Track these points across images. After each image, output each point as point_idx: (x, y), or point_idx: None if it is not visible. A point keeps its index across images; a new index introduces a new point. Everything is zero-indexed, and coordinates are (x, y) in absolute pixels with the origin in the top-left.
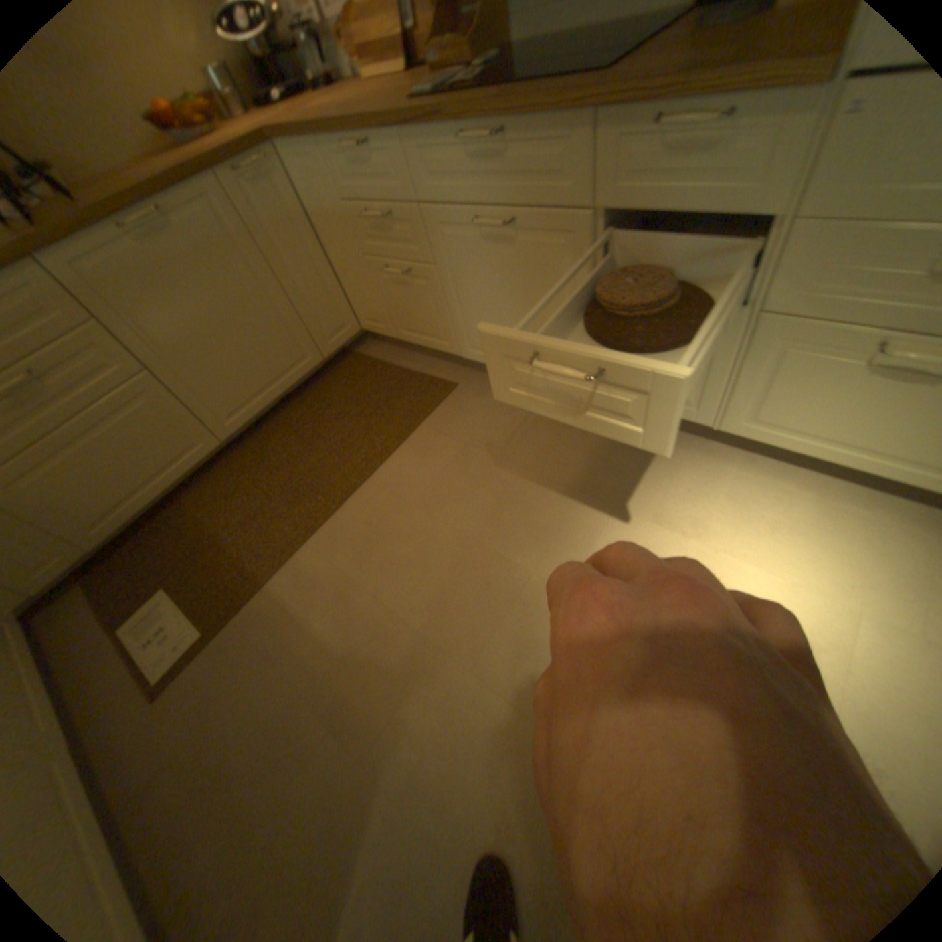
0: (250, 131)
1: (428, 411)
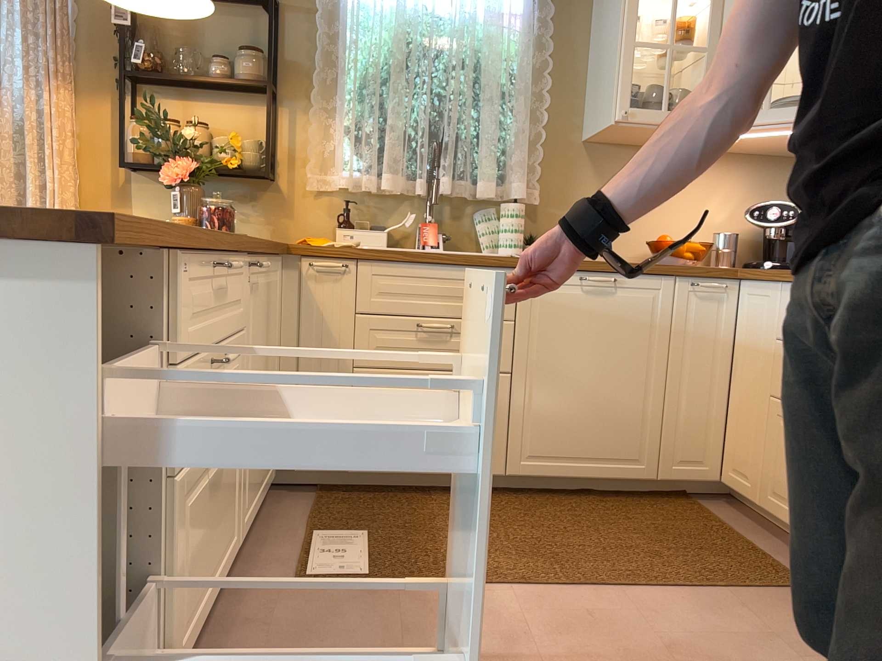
0: (726, 269)
1: (747, 586)
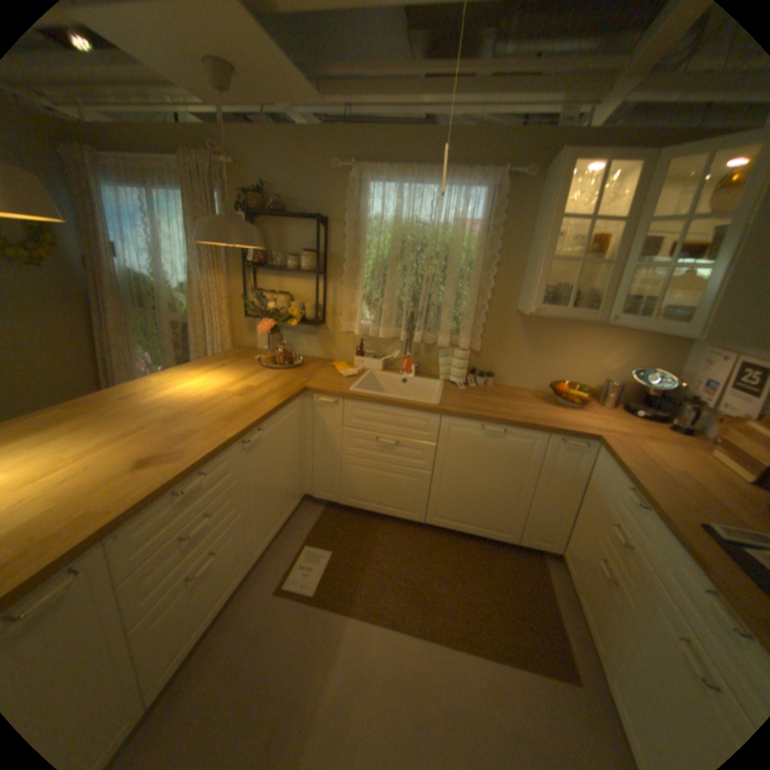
0: (591, 434)
1: (535, 671)
